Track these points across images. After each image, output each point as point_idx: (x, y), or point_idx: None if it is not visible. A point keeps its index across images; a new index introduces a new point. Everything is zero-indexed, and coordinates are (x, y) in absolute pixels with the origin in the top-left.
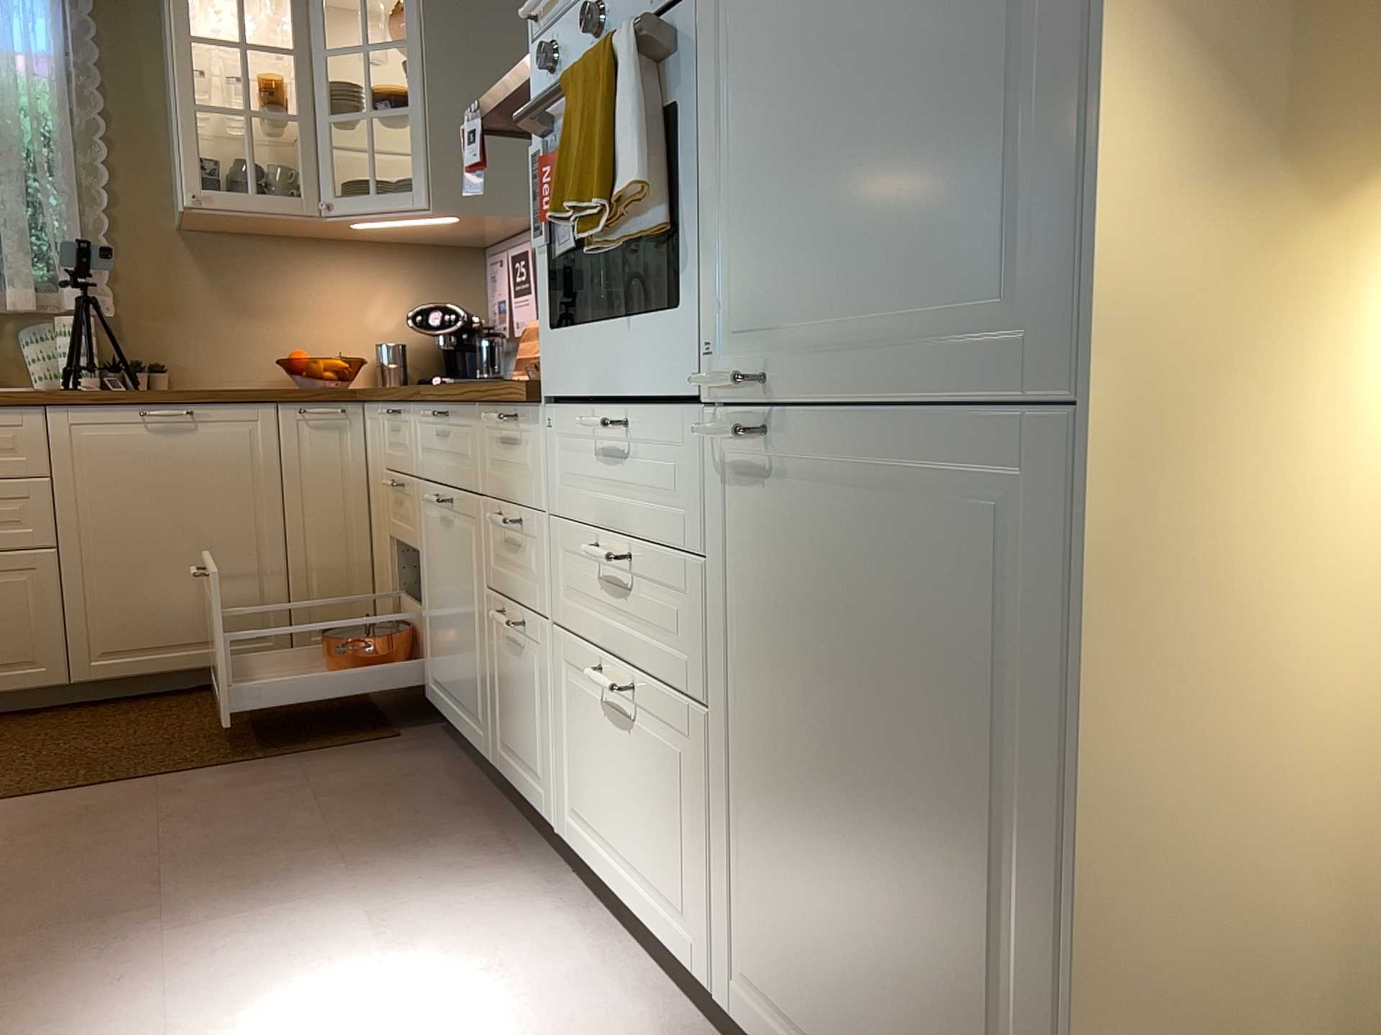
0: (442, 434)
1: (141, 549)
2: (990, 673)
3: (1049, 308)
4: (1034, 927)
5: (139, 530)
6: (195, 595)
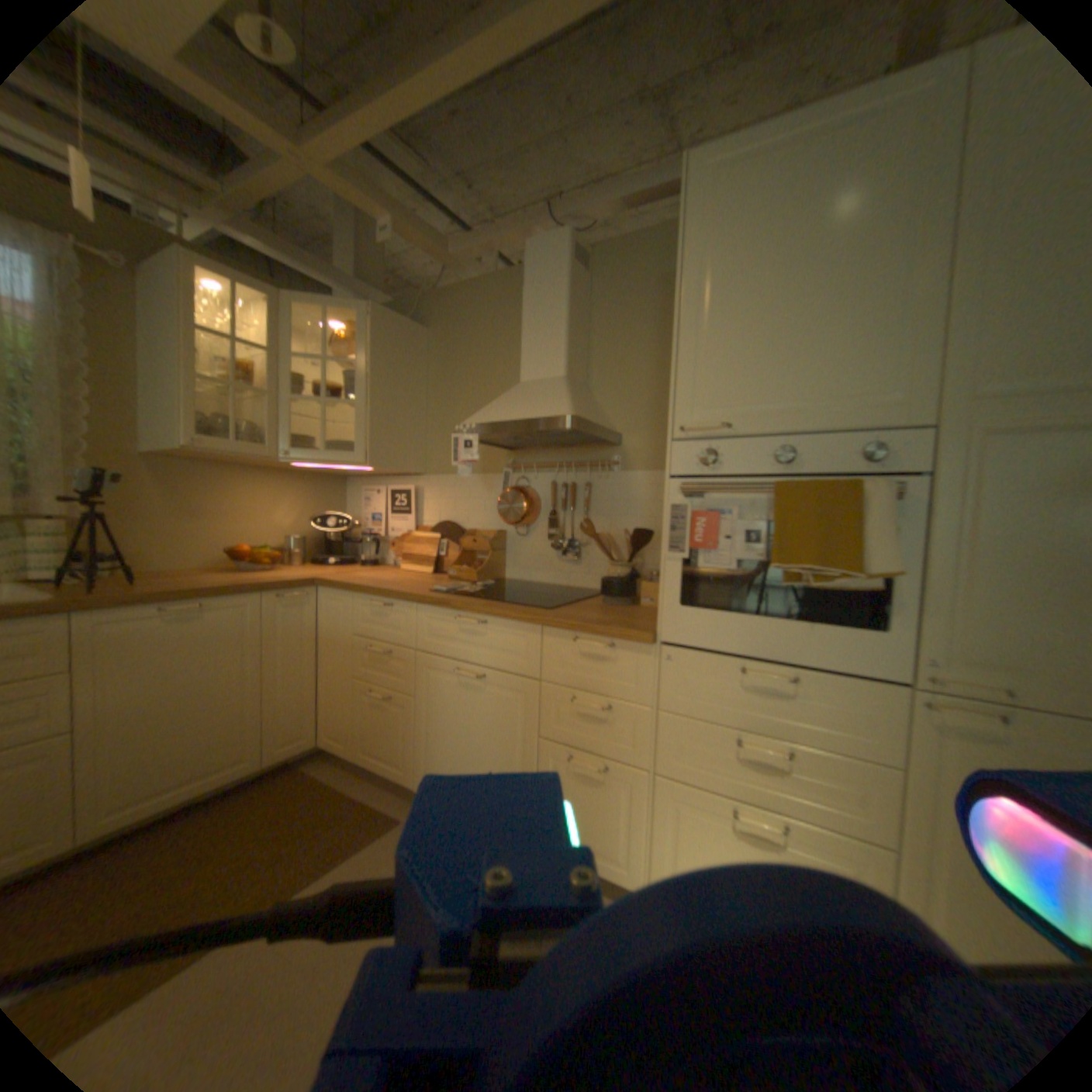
0: (471, 632)
1: (150, 719)
2: None
3: None
4: None
5: (150, 704)
6: (191, 745)
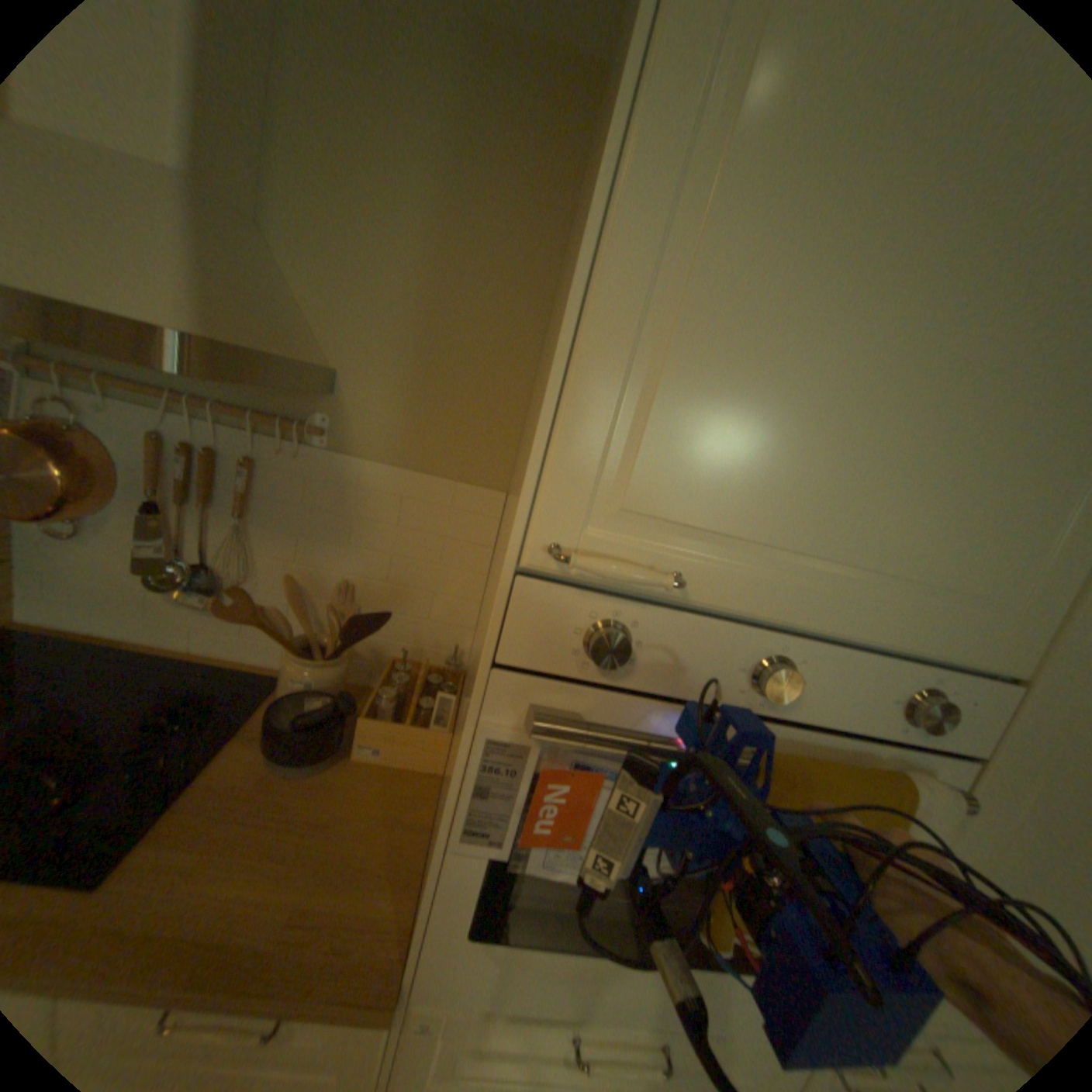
0: None
1: None
2: None
3: None
4: None
5: None
6: None
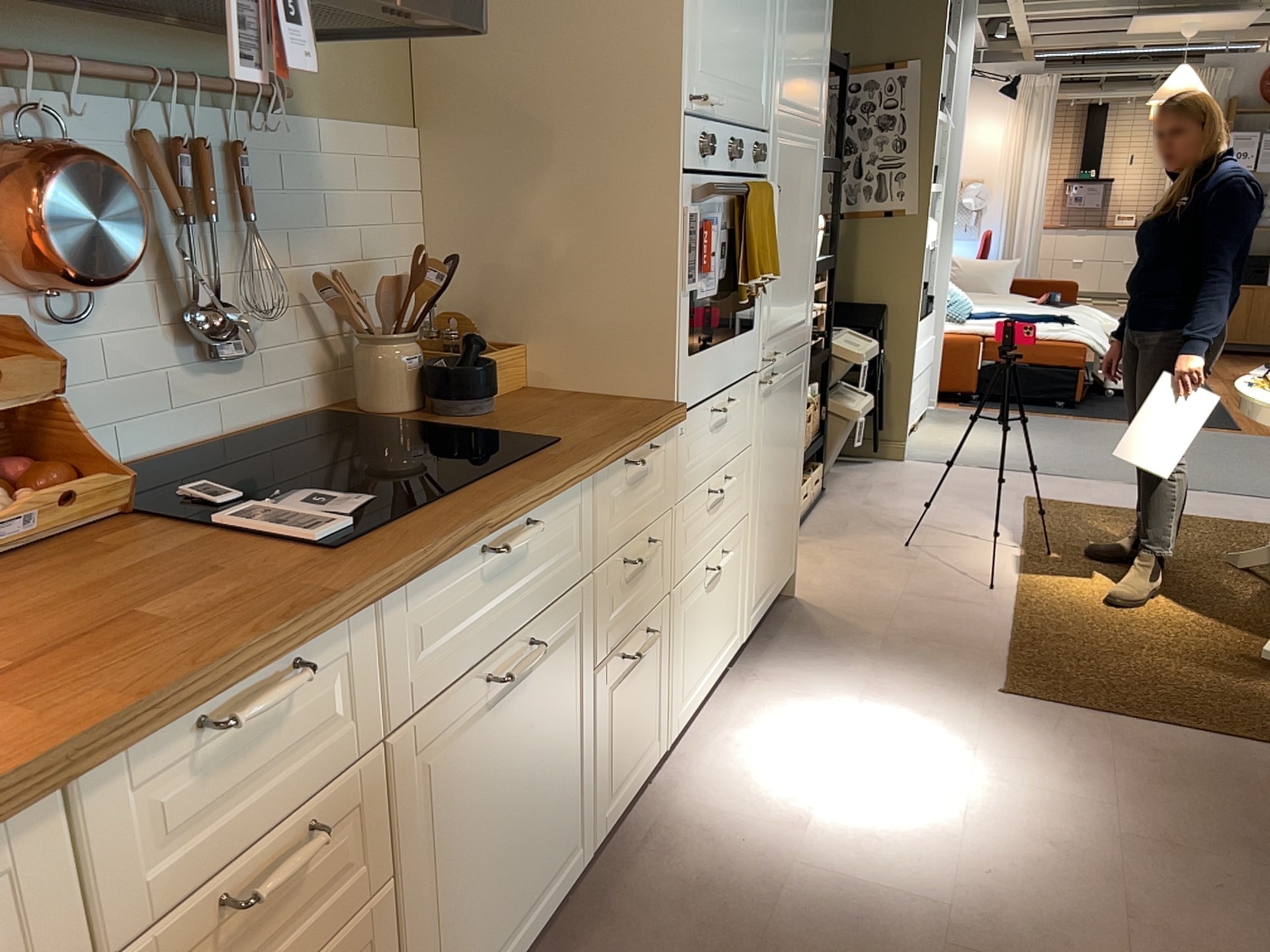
0: (503, 566)
1: None
2: (796, 416)
3: (805, 320)
4: (796, 471)
5: None
6: None
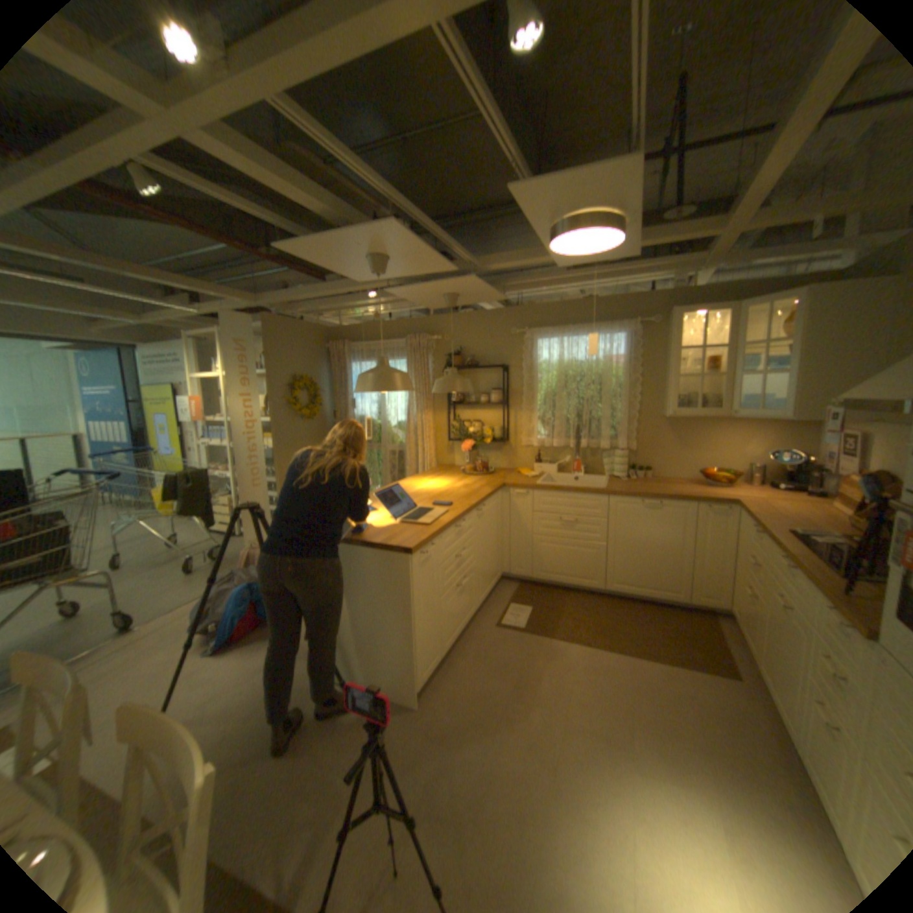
0: (792, 572)
1: (636, 550)
2: None
3: None
4: None
5: (636, 543)
6: (653, 571)
